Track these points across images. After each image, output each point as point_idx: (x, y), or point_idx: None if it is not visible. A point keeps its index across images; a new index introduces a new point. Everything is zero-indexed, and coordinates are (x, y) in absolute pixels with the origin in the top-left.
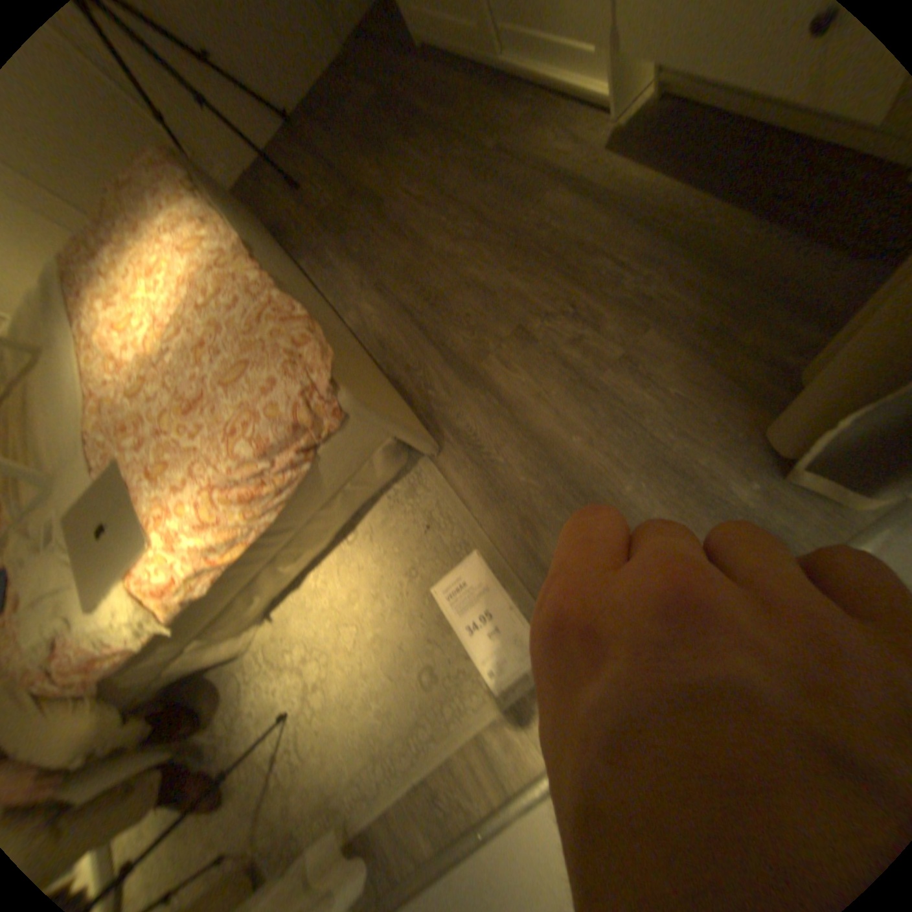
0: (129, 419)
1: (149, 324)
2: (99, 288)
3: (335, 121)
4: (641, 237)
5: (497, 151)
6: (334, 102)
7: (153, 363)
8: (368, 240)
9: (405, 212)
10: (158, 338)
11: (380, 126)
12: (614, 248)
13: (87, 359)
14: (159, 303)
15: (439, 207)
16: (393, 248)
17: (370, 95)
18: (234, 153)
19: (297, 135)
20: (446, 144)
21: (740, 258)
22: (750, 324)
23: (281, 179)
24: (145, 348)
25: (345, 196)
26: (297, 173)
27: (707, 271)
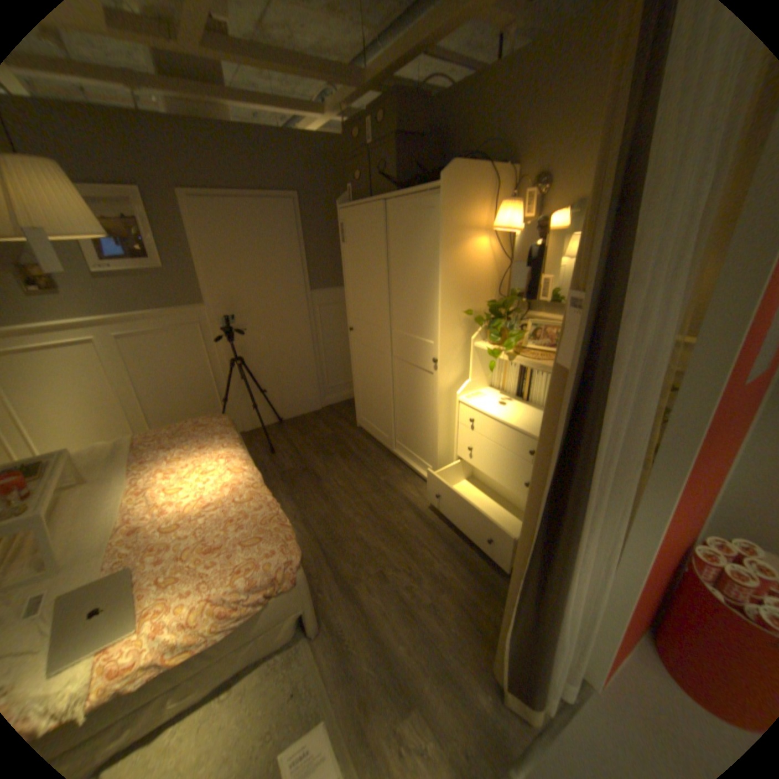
0: (155, 548)
1: (192, 500)
2: (161, 468)
3: (306, 435)
4: (443, 548)
5: (384, 484)
6: (309, 427)
7: (189, 521)
8: (306, 496)
9: (331, 491)
10: (198, 509)
11: (330, 448)
12: (431, 549)
13: (128, 502)
14: (204, 492)
15: (350, 496)
16: (319, 506)
17: (329, 433)
18: (244, 424)
19: (282, 431)
20: (361, 471)
21: (482, 572)
22: (486, 606)
23: (264, 446)
24: (184, 511)
25: (300, 470)
26: (275, 447)
27: (469, 574)
